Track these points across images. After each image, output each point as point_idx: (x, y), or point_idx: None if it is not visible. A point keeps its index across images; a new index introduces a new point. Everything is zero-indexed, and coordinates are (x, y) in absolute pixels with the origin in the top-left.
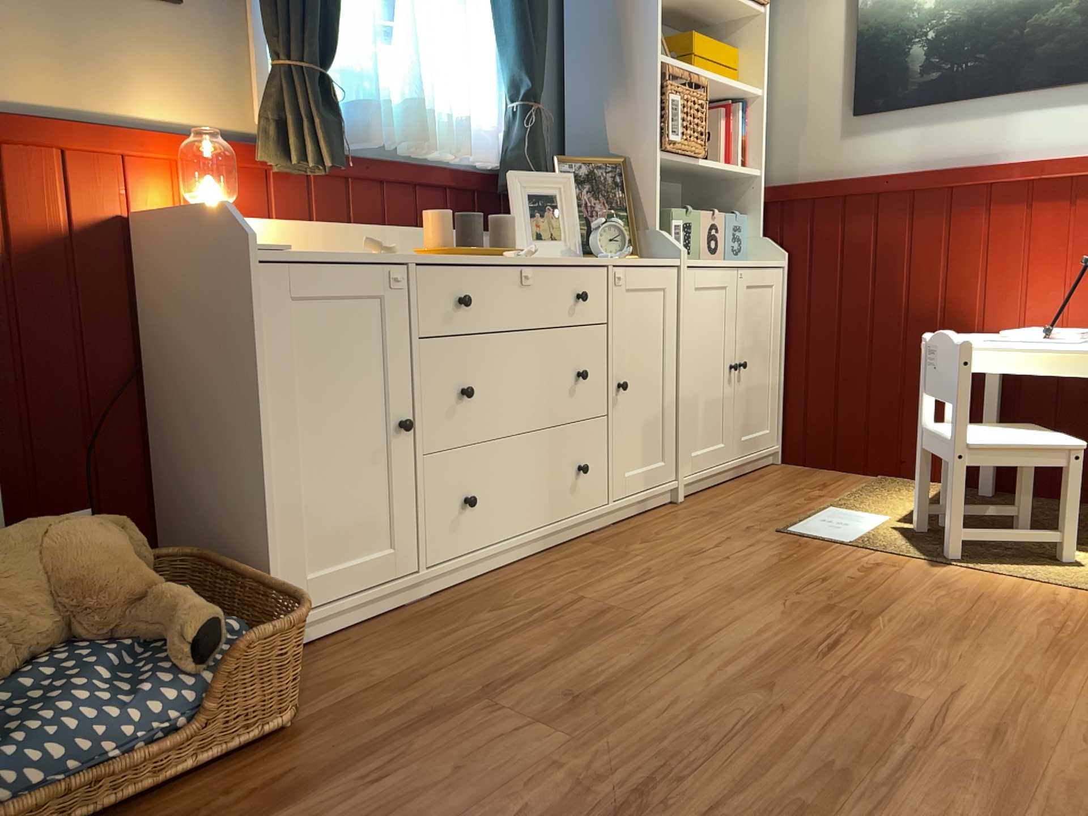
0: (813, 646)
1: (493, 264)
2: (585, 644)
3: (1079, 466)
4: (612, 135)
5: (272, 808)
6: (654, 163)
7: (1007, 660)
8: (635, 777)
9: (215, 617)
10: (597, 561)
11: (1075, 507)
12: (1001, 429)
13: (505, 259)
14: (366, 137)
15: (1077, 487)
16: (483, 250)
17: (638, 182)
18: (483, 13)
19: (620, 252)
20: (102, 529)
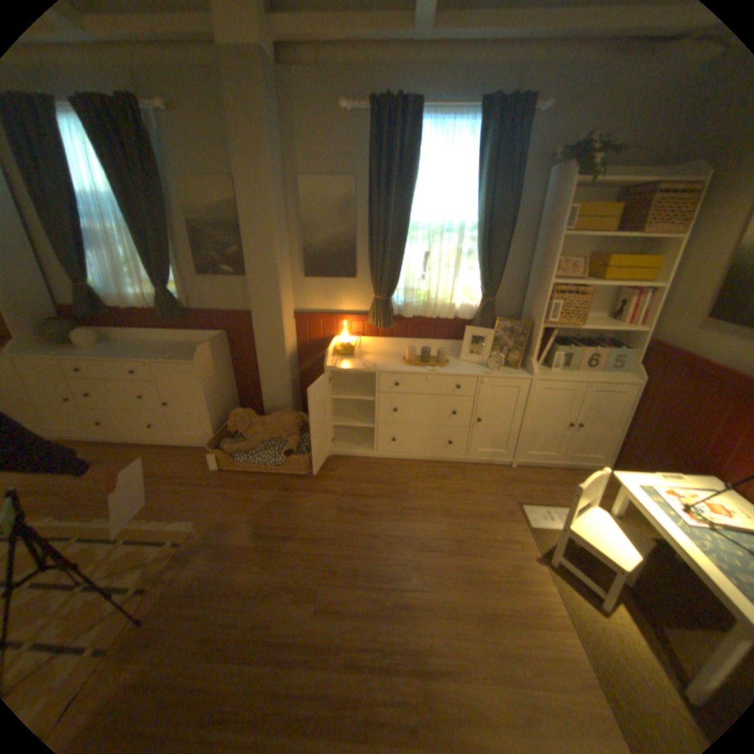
0: (426, 546)
1: (413, 374)
2: (381, 498)
3: (623, 579)
4: (533, 310)
5: (284, 490)
6: (538, 330)
7: (465, 603)
8: (328, 536)
9: (293, 449)
10: (436, 474)
11: (615, 594)
12: (623, 536)
13: (421, 372)
14: (405, 315)
15: (619, 587)
16: (420, 365)
17: (533, 335)
18: (474, 260)
19: (497, 369)
20: (294, 418)
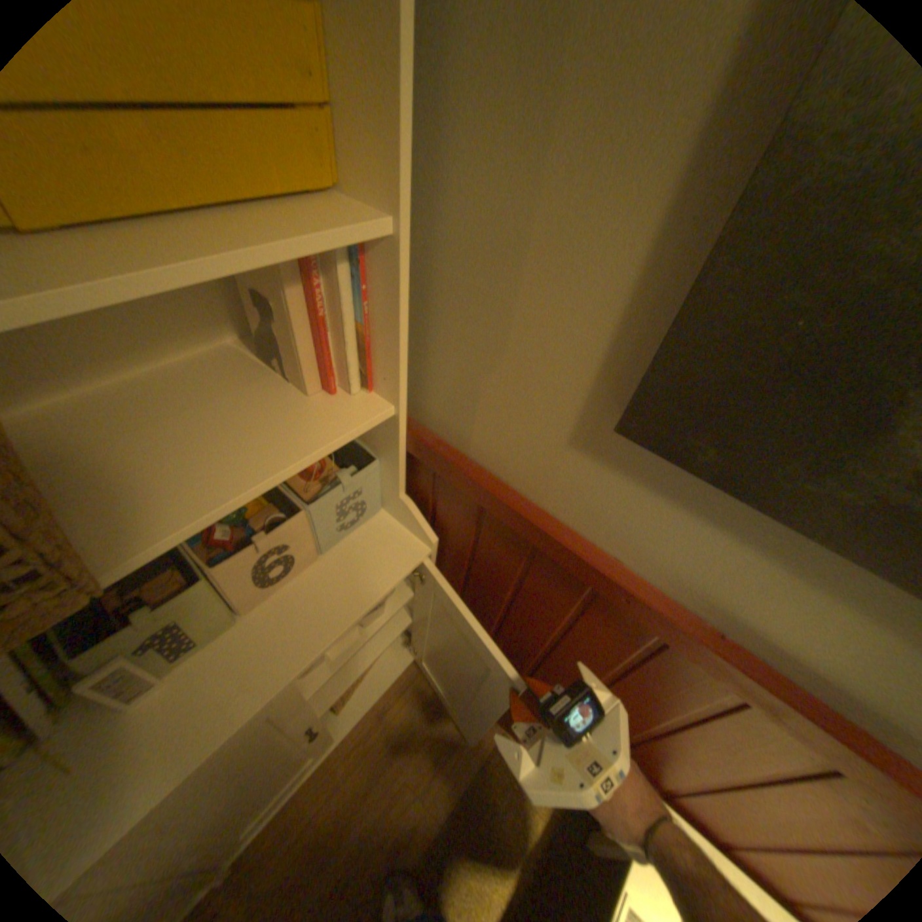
0: None
1: None
2: None
3: None
4: None
5: None
6: None
7: None
8: None
9: None
10: None
11: None
12: None
13: None
14: None
15: None
16: None
17: None
18: None
19: None
20: None
